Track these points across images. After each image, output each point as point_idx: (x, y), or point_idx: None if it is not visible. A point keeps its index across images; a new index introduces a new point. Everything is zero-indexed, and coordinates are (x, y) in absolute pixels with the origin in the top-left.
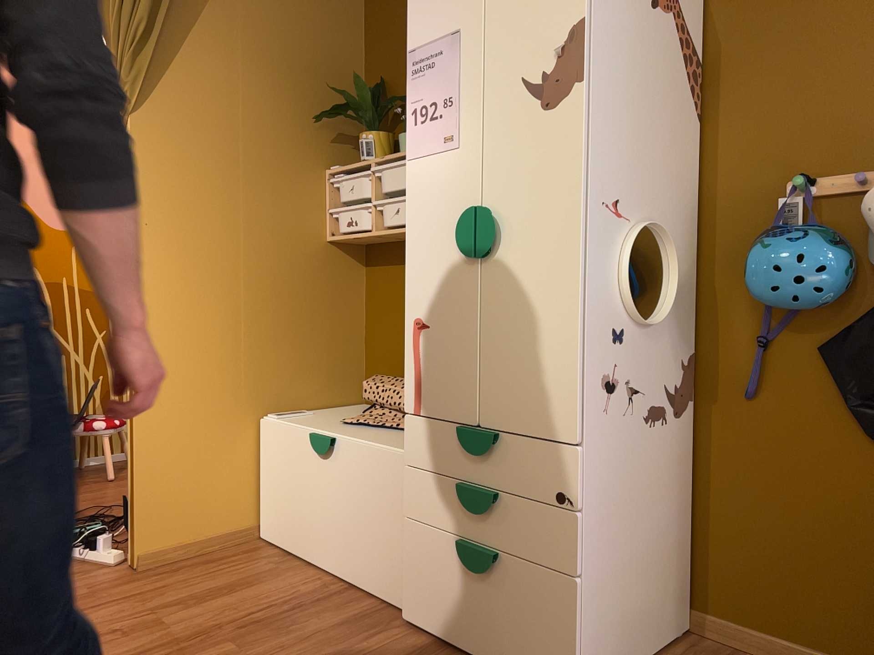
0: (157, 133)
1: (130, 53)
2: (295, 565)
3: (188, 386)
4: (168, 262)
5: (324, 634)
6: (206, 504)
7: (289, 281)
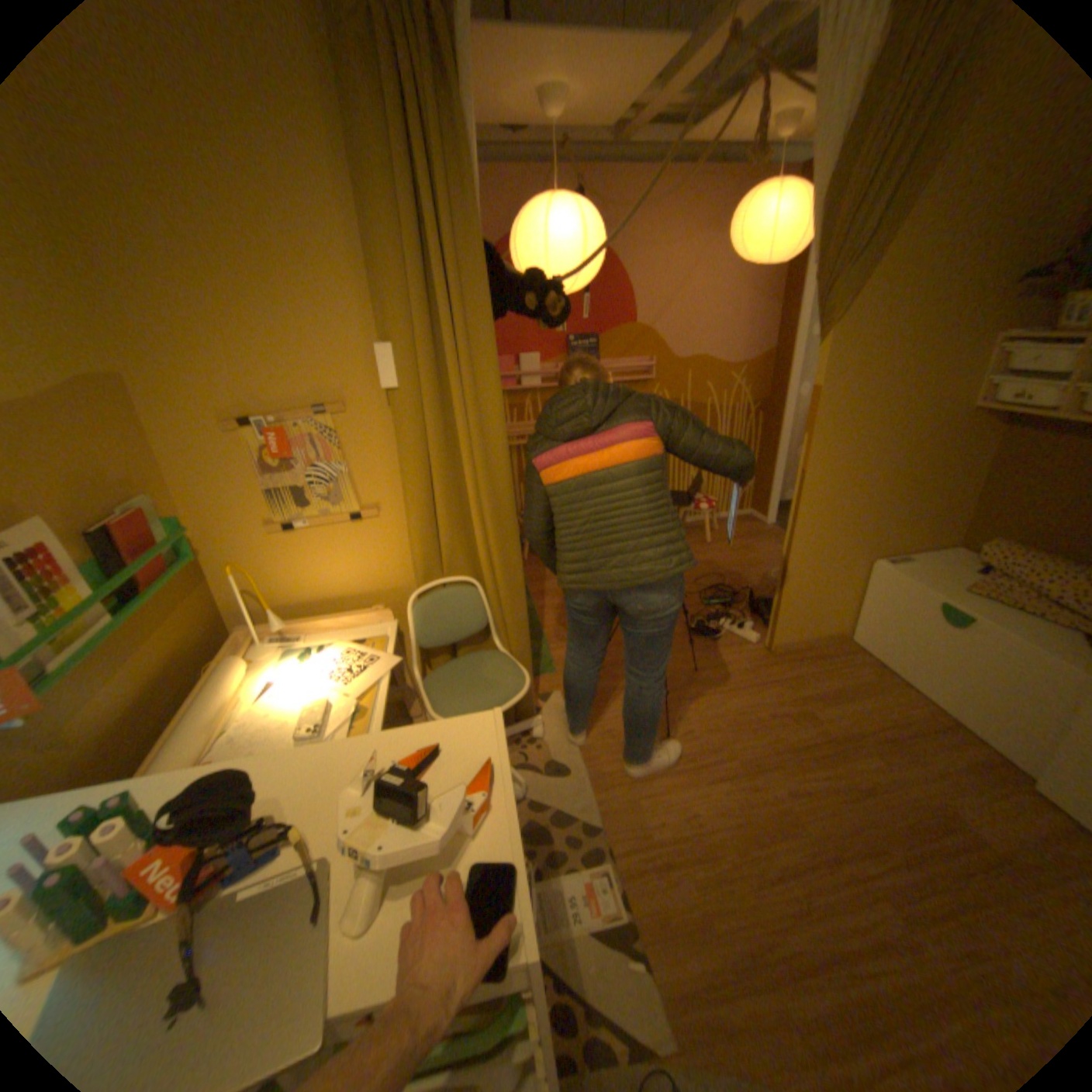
0: (848, 338)
1: (843, 265)
2: (897, 682)
3: (827, 541)
4: (834, 450)
5: (958, 776)
6: (822, 618)
7: (927, 450)
